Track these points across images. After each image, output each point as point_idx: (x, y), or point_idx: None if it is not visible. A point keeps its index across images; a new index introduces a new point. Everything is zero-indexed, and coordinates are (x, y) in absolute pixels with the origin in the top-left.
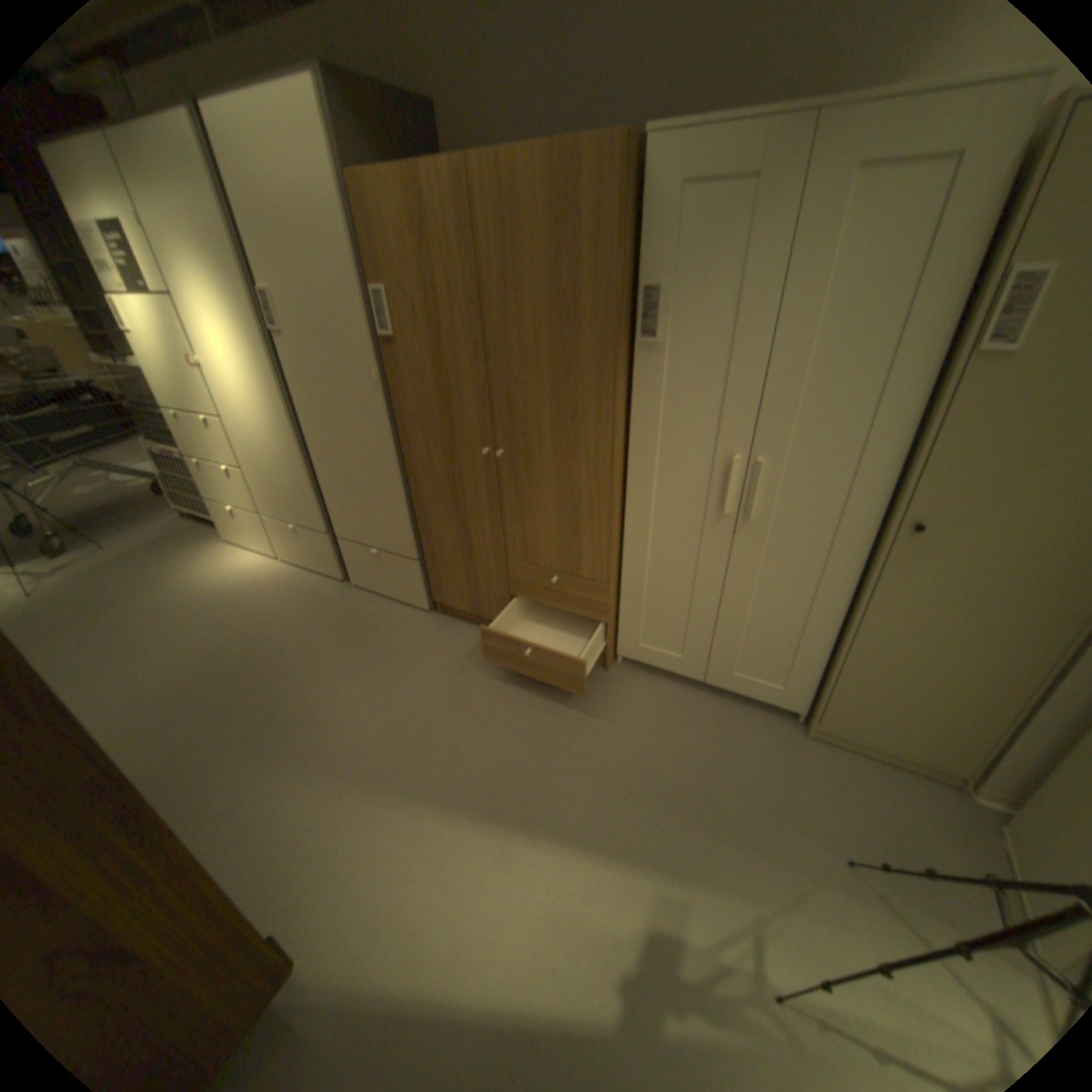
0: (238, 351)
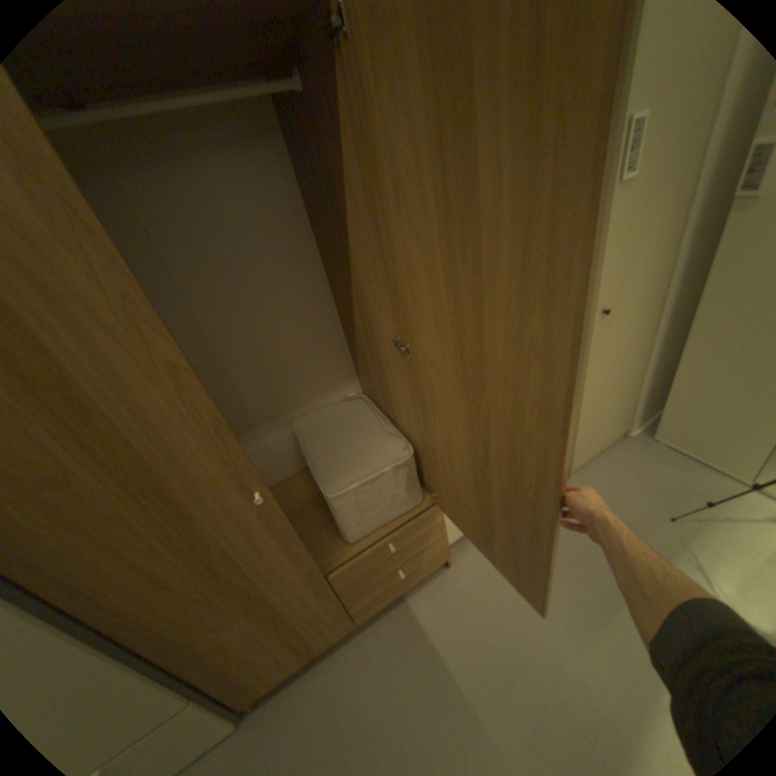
0: None
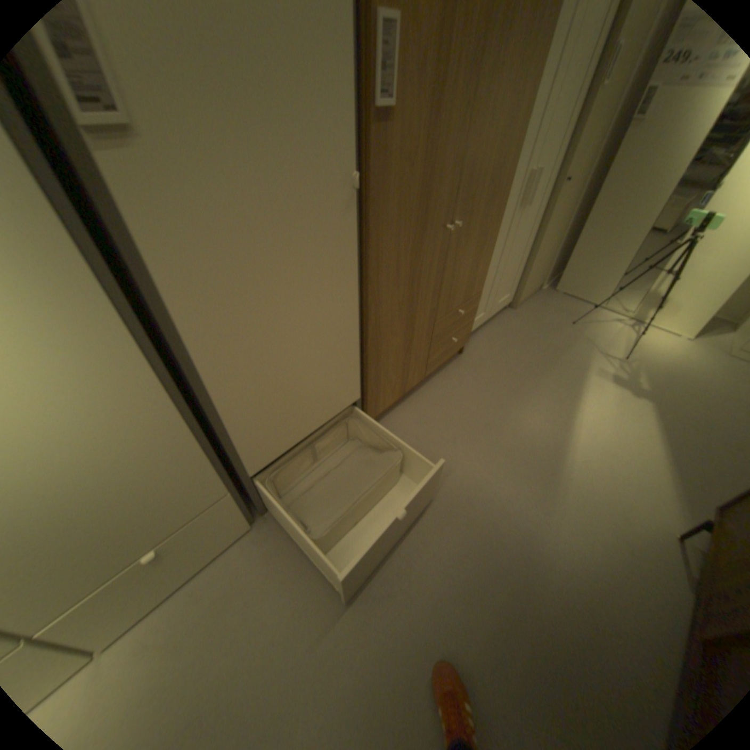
0: None
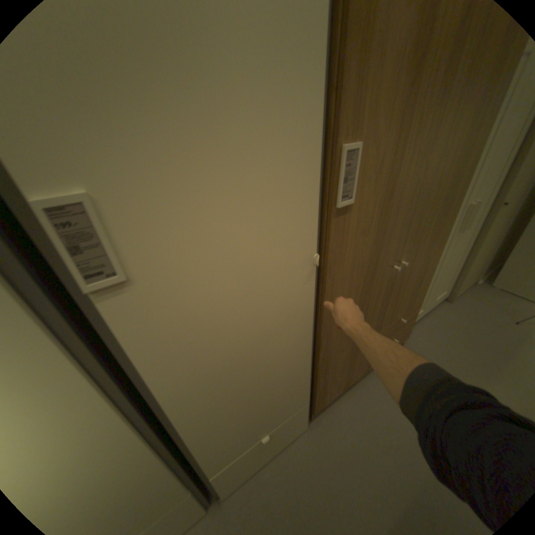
0: None
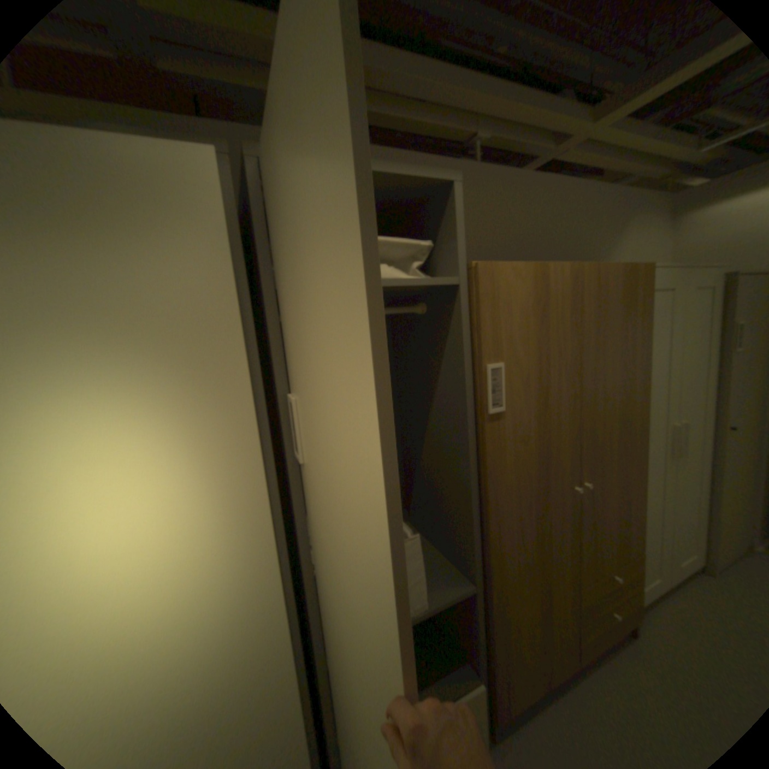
0: (171, 524)
